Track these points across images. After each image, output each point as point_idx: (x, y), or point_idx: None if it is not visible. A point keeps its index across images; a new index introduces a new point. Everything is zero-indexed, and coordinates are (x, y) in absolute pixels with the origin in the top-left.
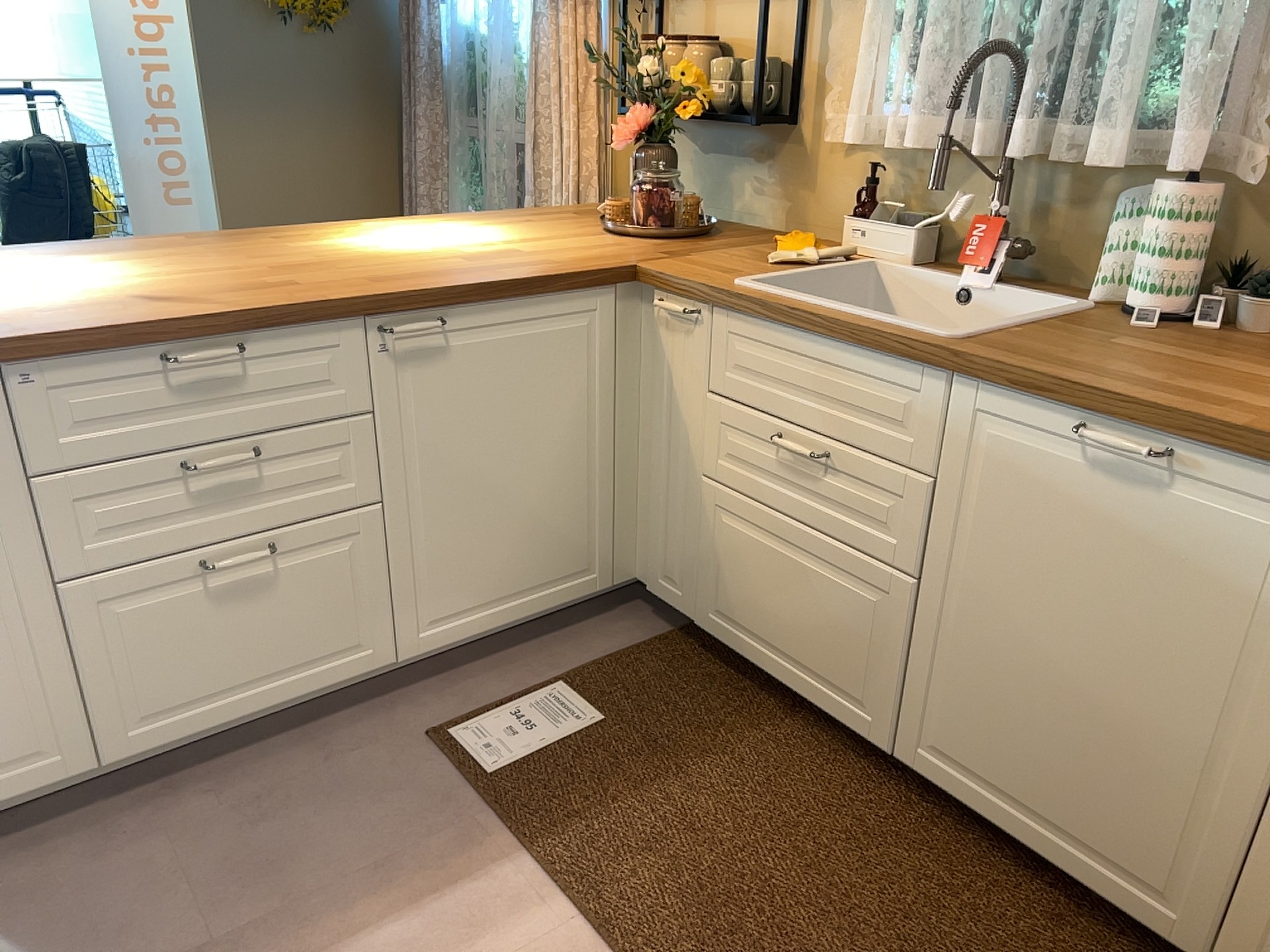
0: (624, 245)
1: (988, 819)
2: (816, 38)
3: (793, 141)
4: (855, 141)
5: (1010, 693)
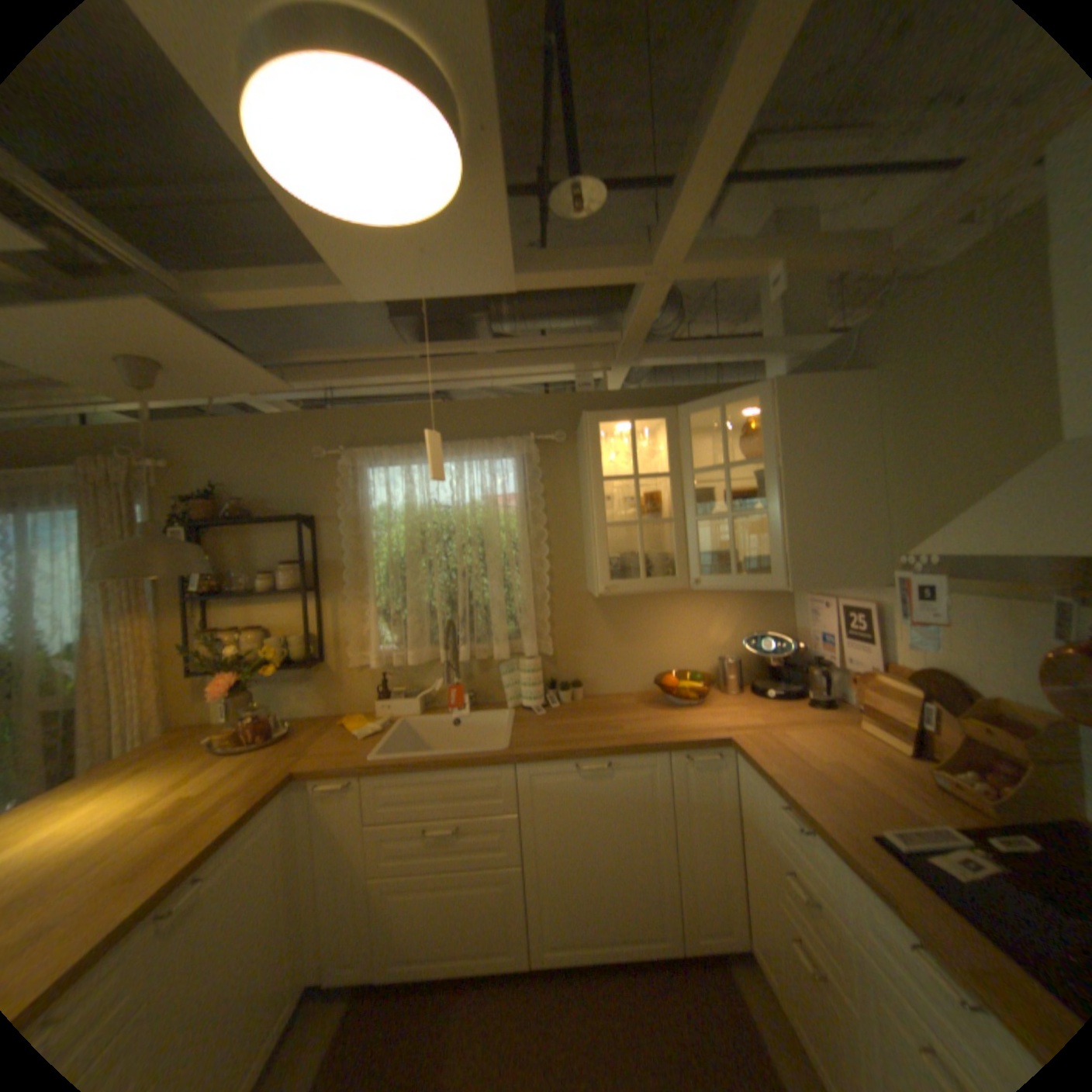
0: (252, 761)
1: (586, 966)
2: (331, 620)
3: (324, 669)
4: (370, 664)
5: (579, 895)
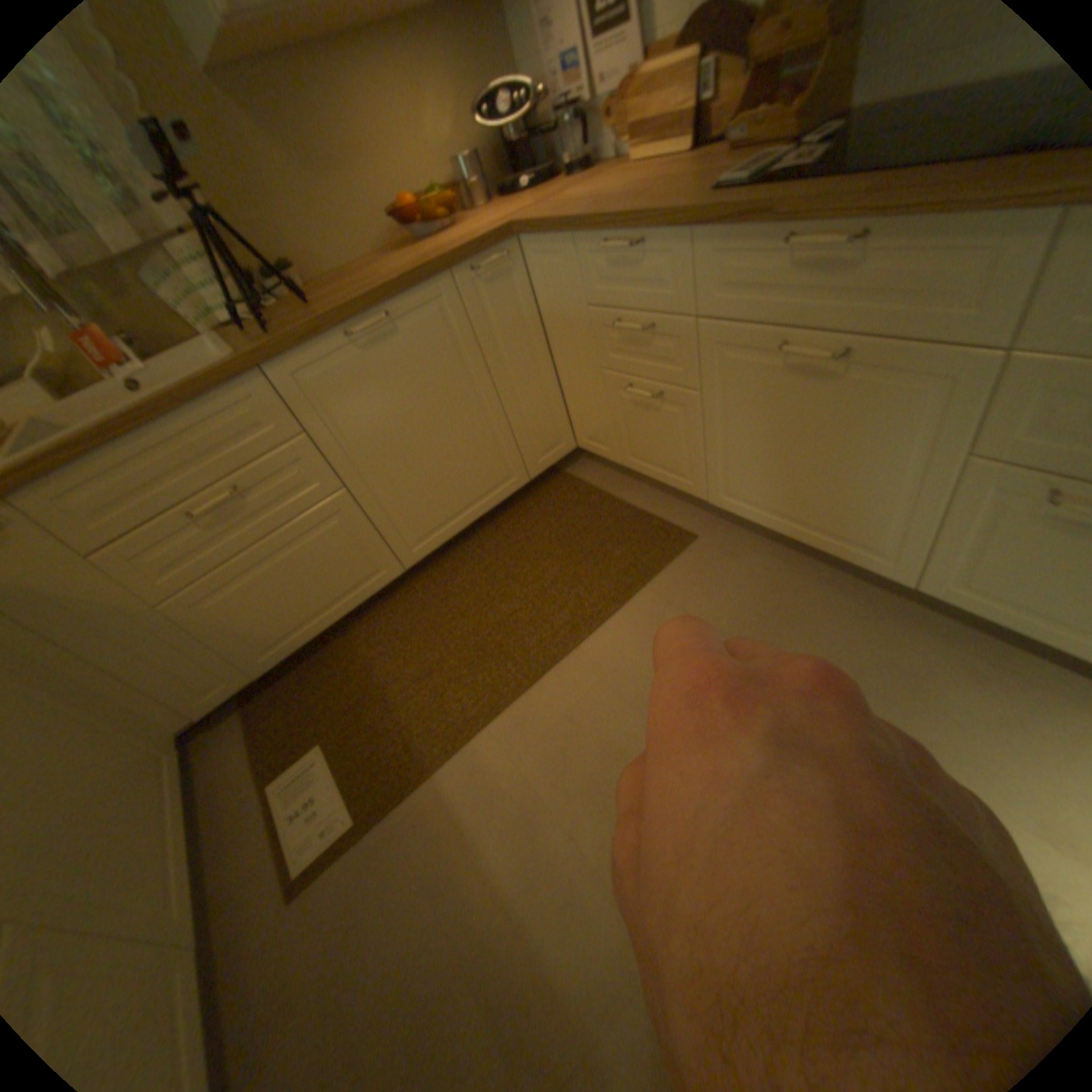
0: None
1: (453, 535)
2: None
3: None
4: None
5: (419, 480)
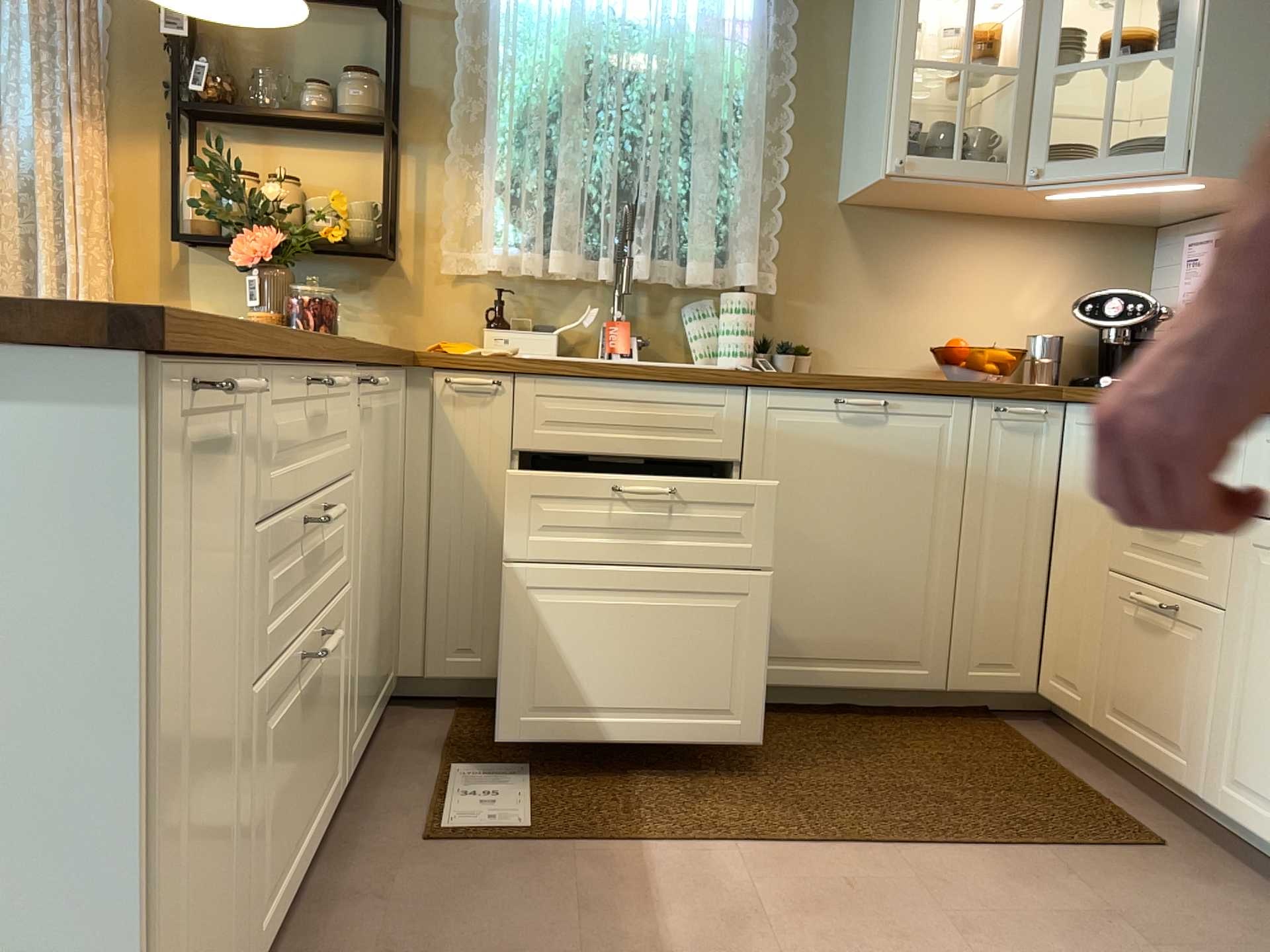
0: None
1: (810, 687)
2: (415, 190)
3: (396, 272)
4: (478, 270)
5: (815, 586)
